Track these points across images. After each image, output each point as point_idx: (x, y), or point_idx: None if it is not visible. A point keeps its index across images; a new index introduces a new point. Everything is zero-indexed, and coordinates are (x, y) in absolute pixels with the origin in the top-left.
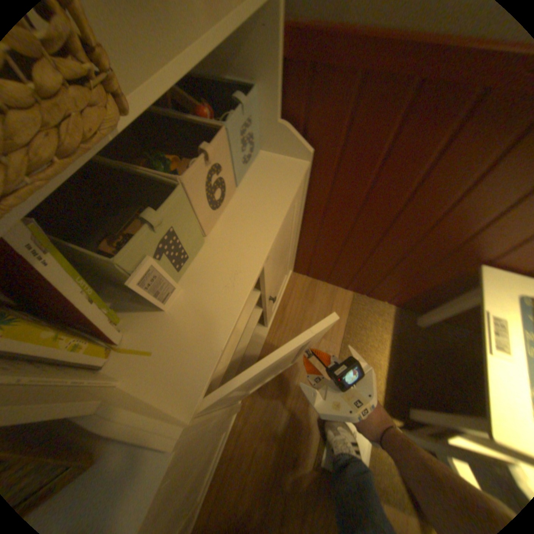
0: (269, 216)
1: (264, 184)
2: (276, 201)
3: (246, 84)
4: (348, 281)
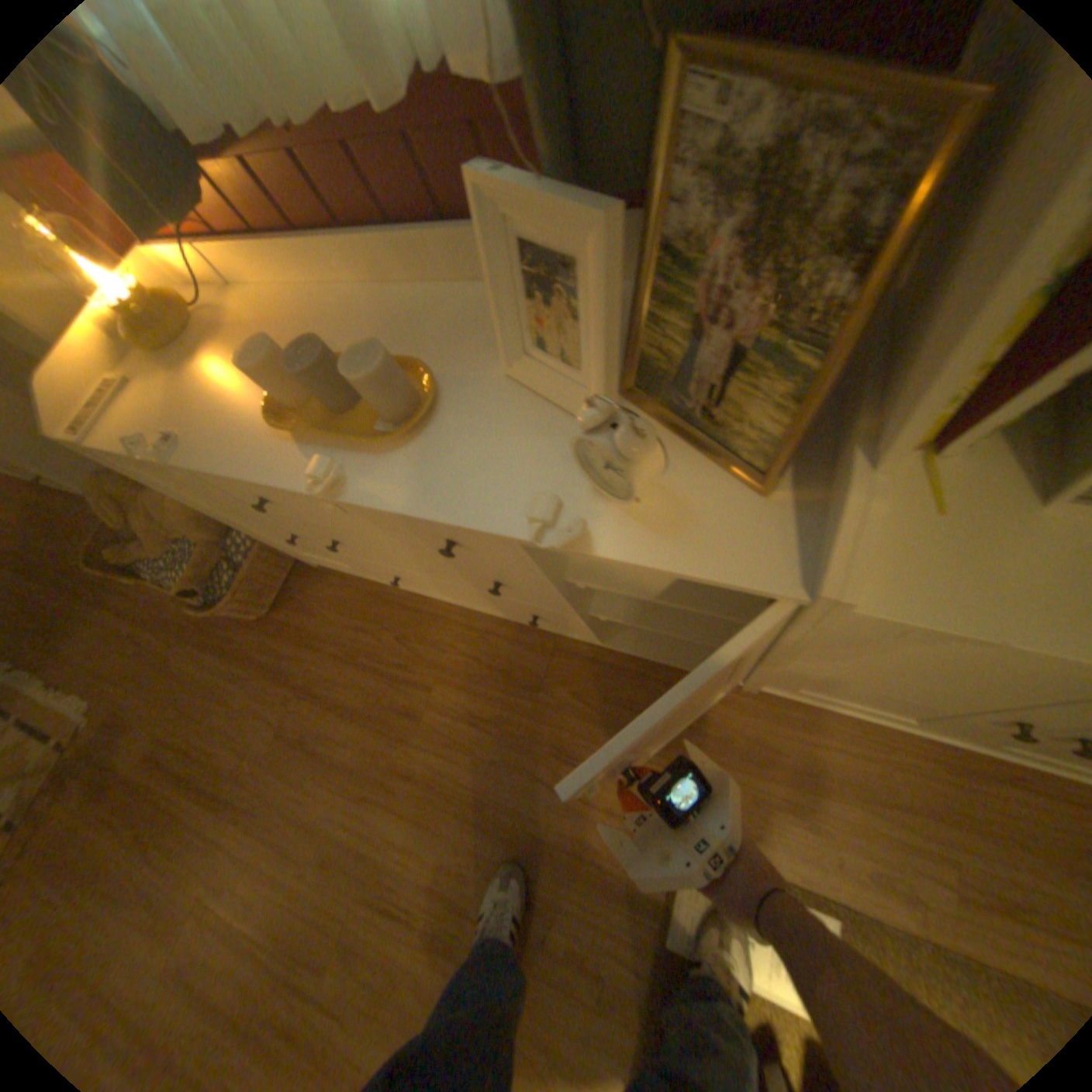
0: None
1: None
2: None
3: None
4: None
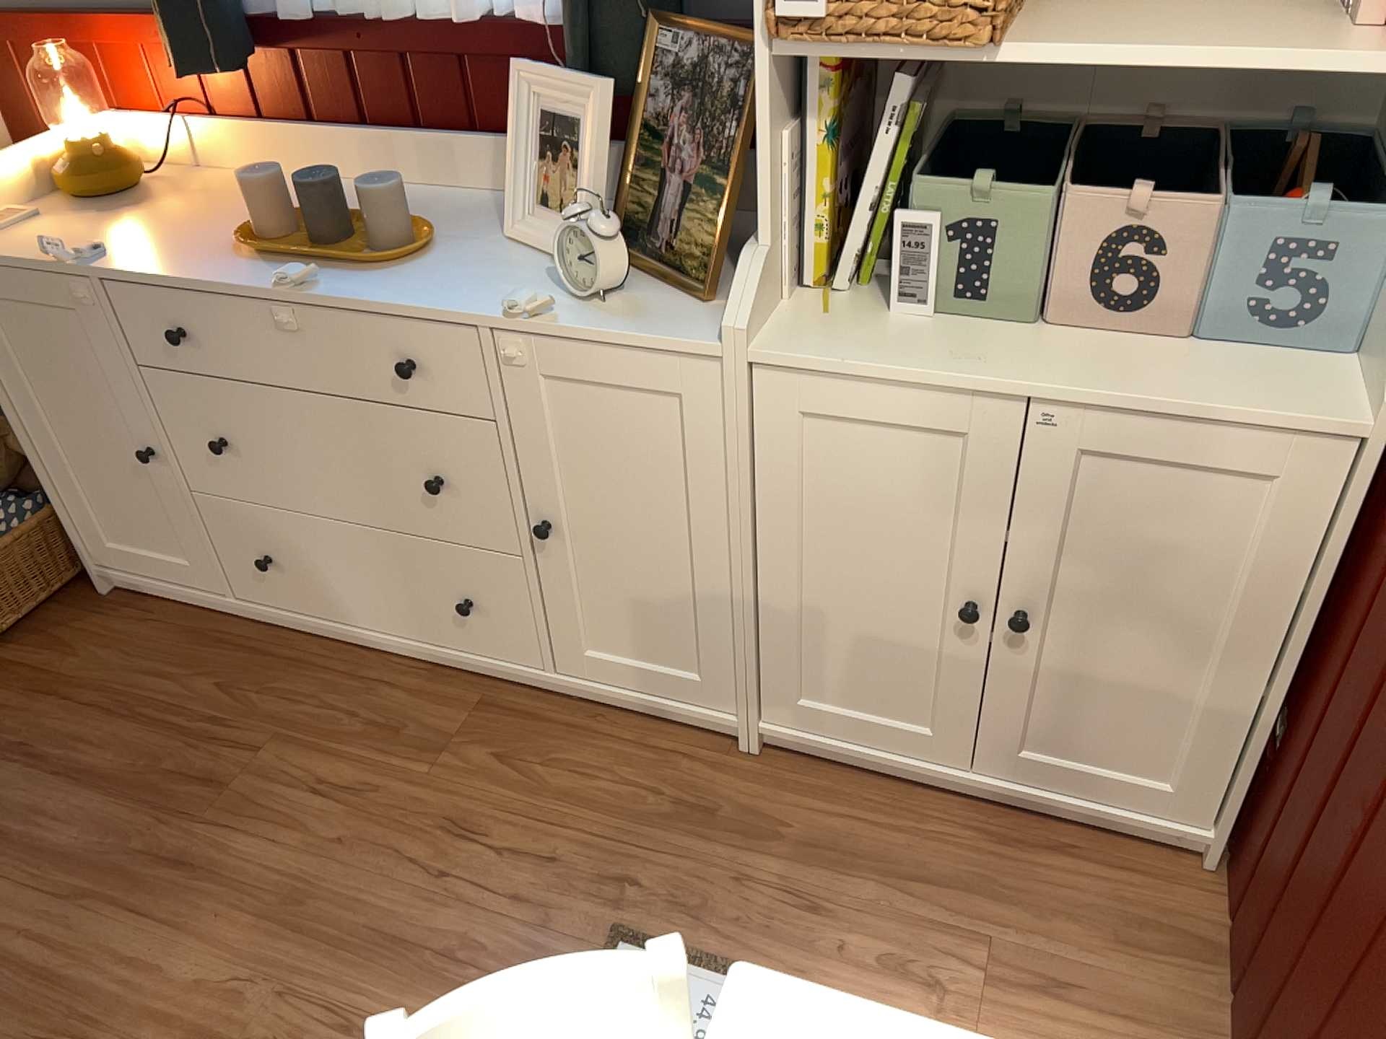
0: (1129, 385)
1: (1222, 373)
2: (1177, 390)
3: (1381, 210)
4: (1245, 1029)
